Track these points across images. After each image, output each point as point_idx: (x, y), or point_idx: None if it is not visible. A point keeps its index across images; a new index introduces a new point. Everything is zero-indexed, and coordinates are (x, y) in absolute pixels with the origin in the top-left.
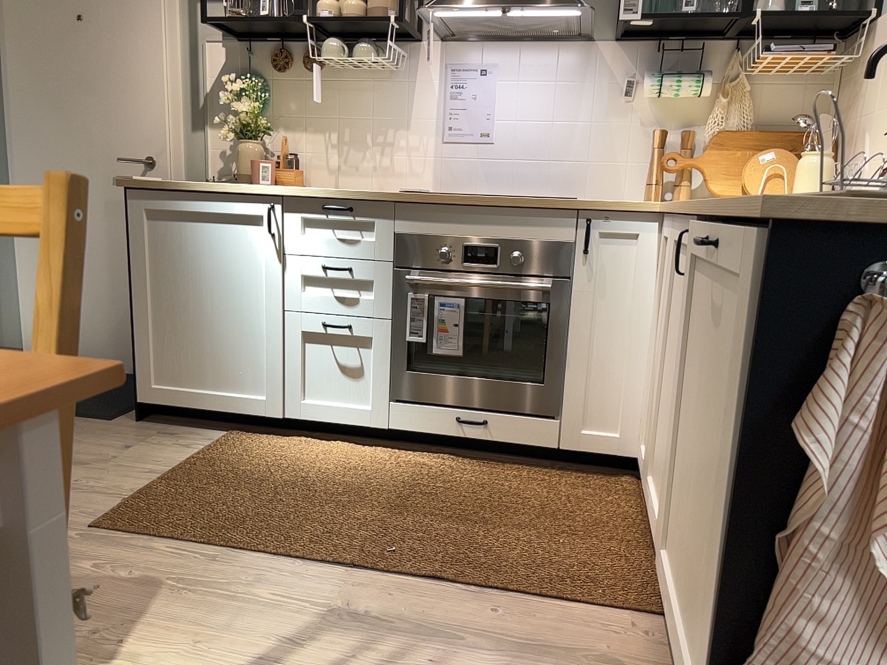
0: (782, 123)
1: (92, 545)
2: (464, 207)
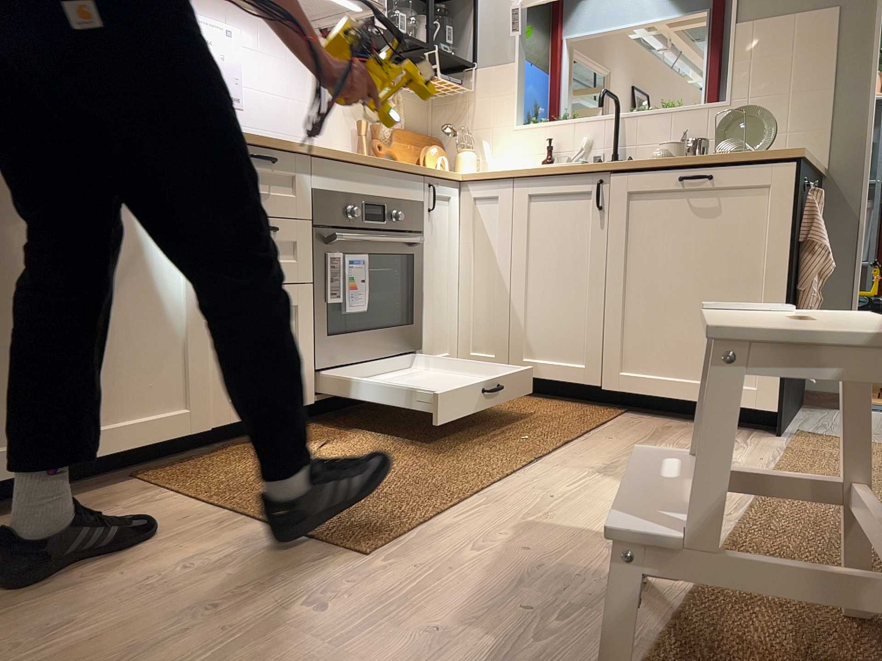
0: (411, 127)
1: (420, 552)
2: (363, 165)
